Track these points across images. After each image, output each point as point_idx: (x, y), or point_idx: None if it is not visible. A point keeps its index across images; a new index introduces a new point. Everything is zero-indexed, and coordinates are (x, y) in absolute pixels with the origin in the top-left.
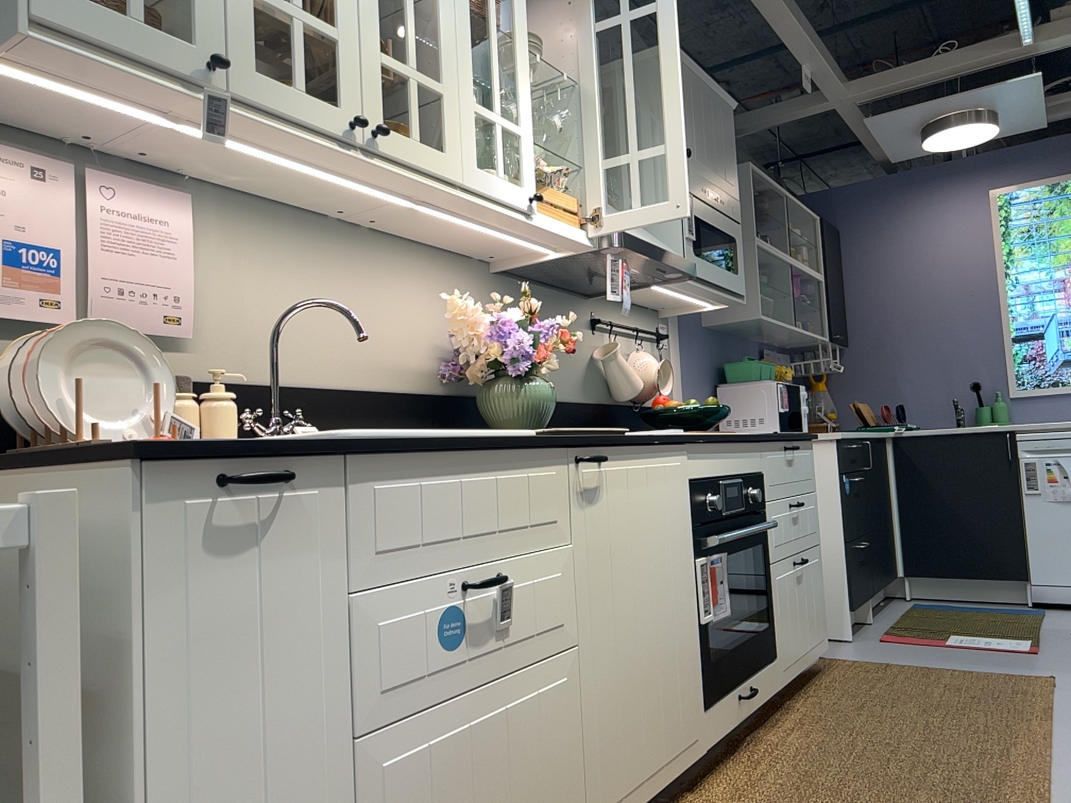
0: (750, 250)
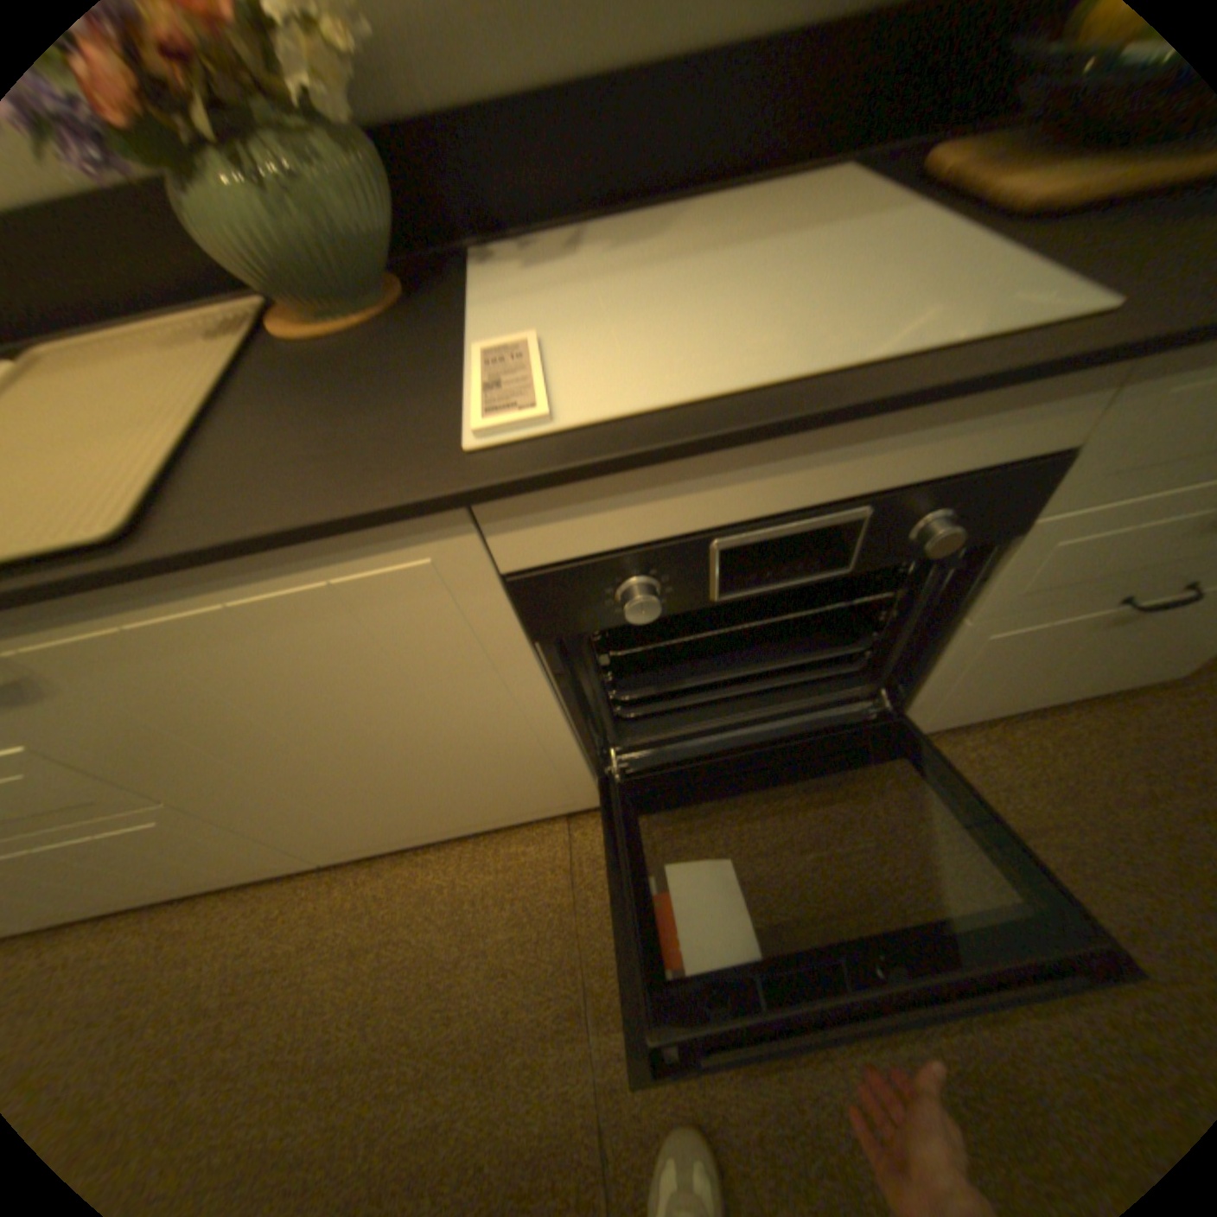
0: None
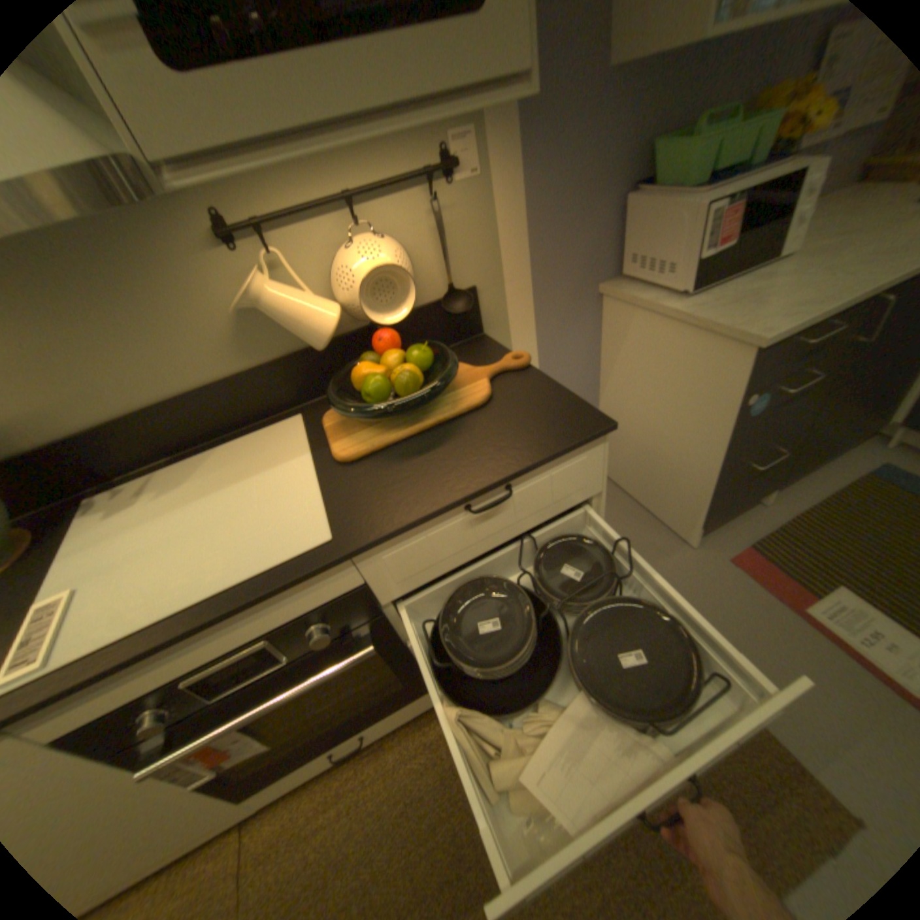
0: None
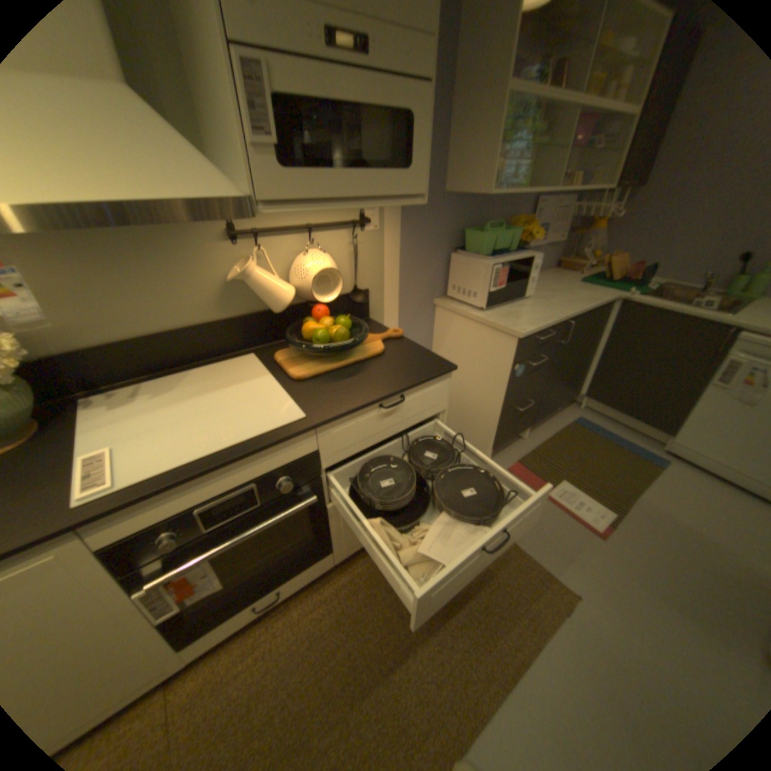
0: (510, 92)
